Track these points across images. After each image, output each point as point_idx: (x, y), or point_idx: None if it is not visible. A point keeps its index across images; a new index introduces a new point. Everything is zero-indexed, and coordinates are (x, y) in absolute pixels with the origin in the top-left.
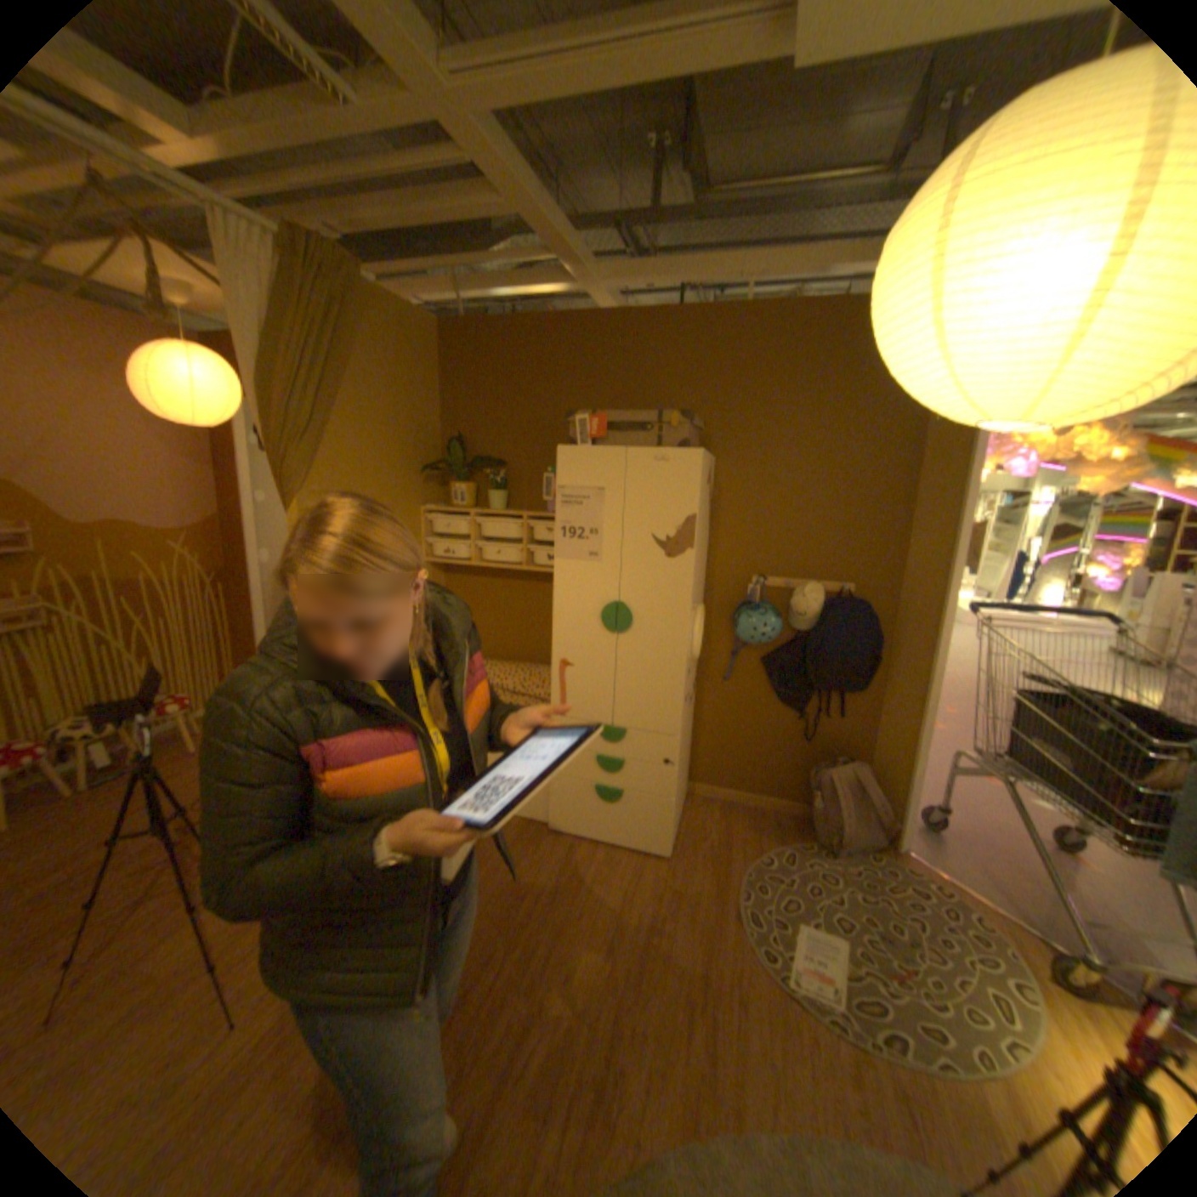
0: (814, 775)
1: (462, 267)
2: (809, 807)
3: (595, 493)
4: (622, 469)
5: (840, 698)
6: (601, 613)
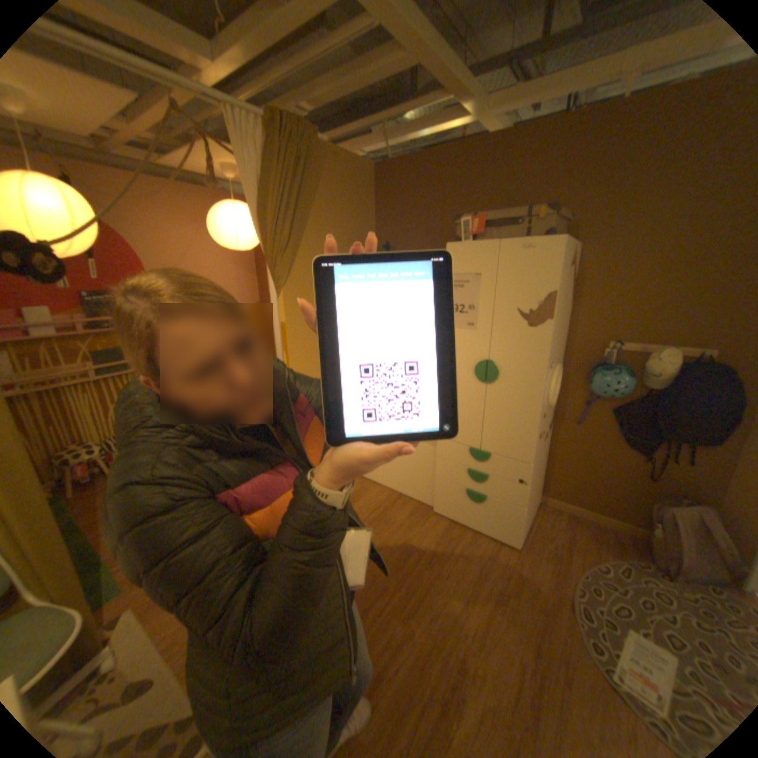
0: (657, 510)
1: (395, 125)
2: (649, 534)
3: (474, 277)
4: (496, 257)
5: (691, 449)
6: (475, 368)
